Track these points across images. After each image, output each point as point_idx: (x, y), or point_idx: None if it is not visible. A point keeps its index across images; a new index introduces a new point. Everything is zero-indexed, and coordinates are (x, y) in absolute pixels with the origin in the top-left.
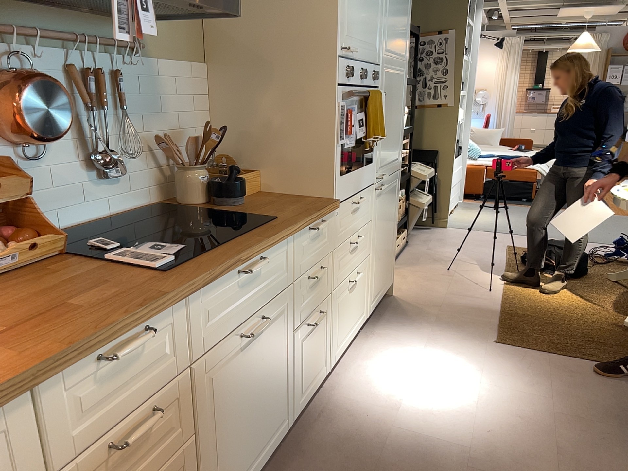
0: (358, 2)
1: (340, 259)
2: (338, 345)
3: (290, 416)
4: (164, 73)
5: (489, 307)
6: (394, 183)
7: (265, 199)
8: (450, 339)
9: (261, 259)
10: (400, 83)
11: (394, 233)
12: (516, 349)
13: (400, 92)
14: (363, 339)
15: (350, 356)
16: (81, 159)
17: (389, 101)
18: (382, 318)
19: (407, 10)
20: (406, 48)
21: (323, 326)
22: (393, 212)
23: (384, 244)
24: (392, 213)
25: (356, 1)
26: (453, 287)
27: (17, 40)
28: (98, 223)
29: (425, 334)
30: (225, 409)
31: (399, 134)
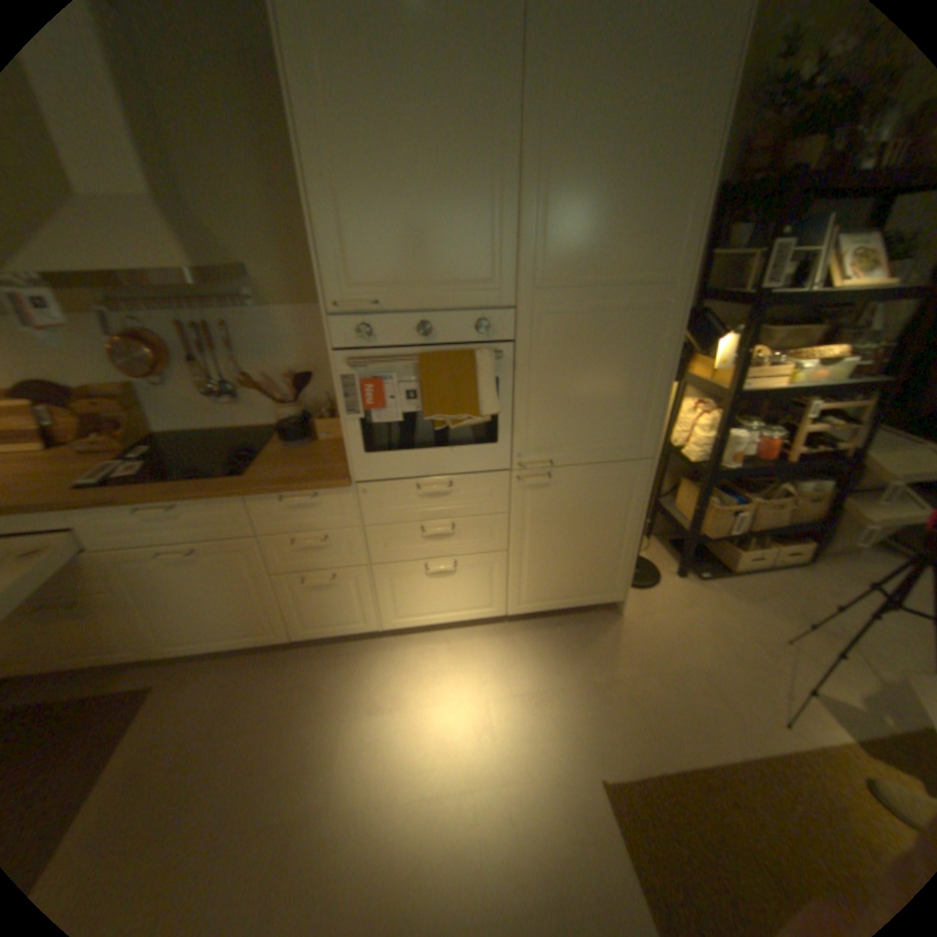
0: (383, 226)
1: (388, 539)
2: (400, 617)
3: (286, 637)
4: (279, 317)
5: (721, 746)
6: (617, 476)
7: (319, 451)
8: (562, 721)
9: (164, 508)
10: (635, 323)
11: (622, 542)
12: (610, 829)
13: (639, 338)
14: (488, 633)
15: (446, 637)
16: (193, 386)
17: (572, 356)
18: (552, 629)
19: (676, 181)
20: (678, 256)
21: (347, 590)
22: (616, 516)
23: (567, 548)
24: (610, 517)
25: (374, 226)
26: (732, 673)
27: (130, 307)
28: (217, 431)
29: (549, 686)
30: (147, 594)
31: (635, 406)
